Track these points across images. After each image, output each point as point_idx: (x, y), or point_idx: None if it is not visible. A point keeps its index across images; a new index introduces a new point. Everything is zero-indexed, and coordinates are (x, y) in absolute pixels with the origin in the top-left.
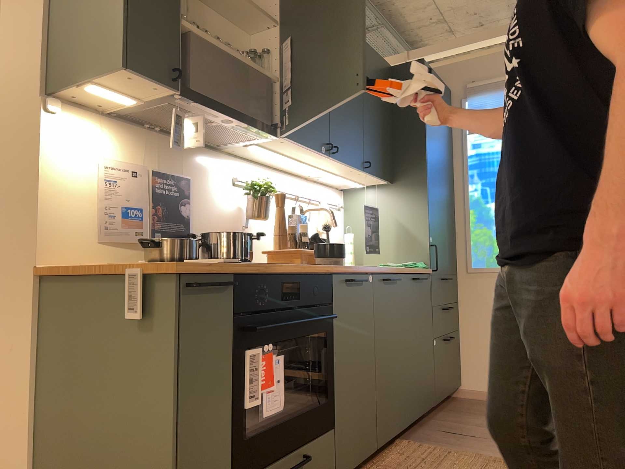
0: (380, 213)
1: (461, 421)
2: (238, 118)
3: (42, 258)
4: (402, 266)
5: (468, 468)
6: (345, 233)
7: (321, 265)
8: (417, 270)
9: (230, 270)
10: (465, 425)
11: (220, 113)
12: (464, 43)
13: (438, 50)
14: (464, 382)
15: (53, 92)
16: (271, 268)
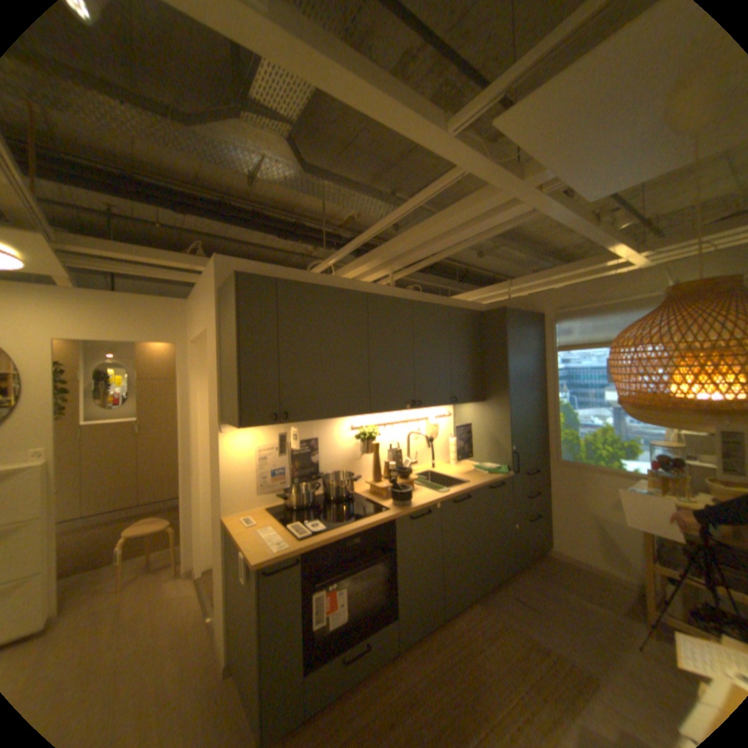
0: (476, 422)
1: (537, 591)
2: (329, 418)
3: (223, 513)
4: (486, 471)
5: (512, 654)
6: (450, 436)
7: (387, 512)
8: (495, 478)
9: (300, 550)
10: (538, 596)
11: (314, 420)
12: (556, 272)
13: (534, 278)
14: (555, 547)
15: (223, 422)
16: (336, 534)
